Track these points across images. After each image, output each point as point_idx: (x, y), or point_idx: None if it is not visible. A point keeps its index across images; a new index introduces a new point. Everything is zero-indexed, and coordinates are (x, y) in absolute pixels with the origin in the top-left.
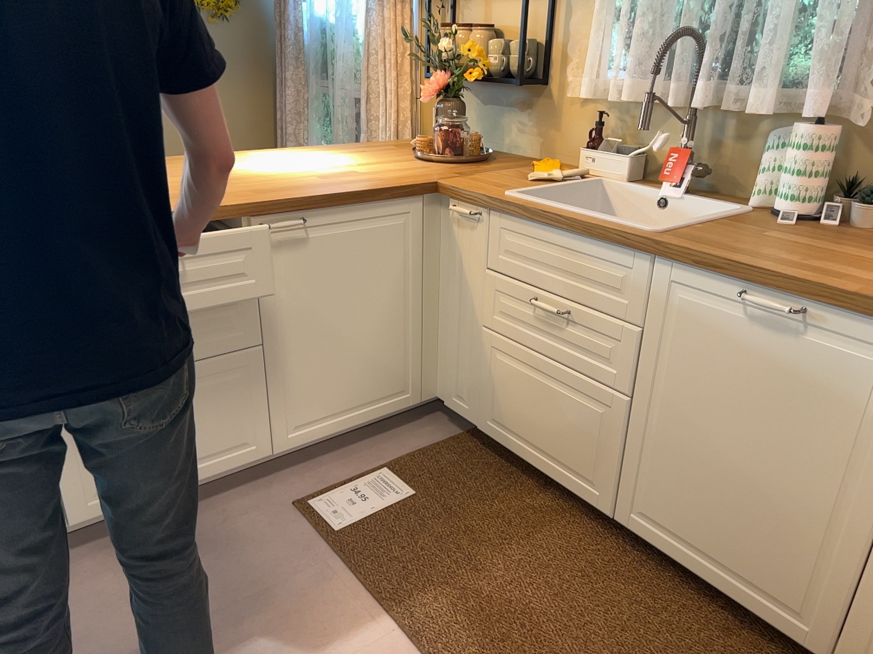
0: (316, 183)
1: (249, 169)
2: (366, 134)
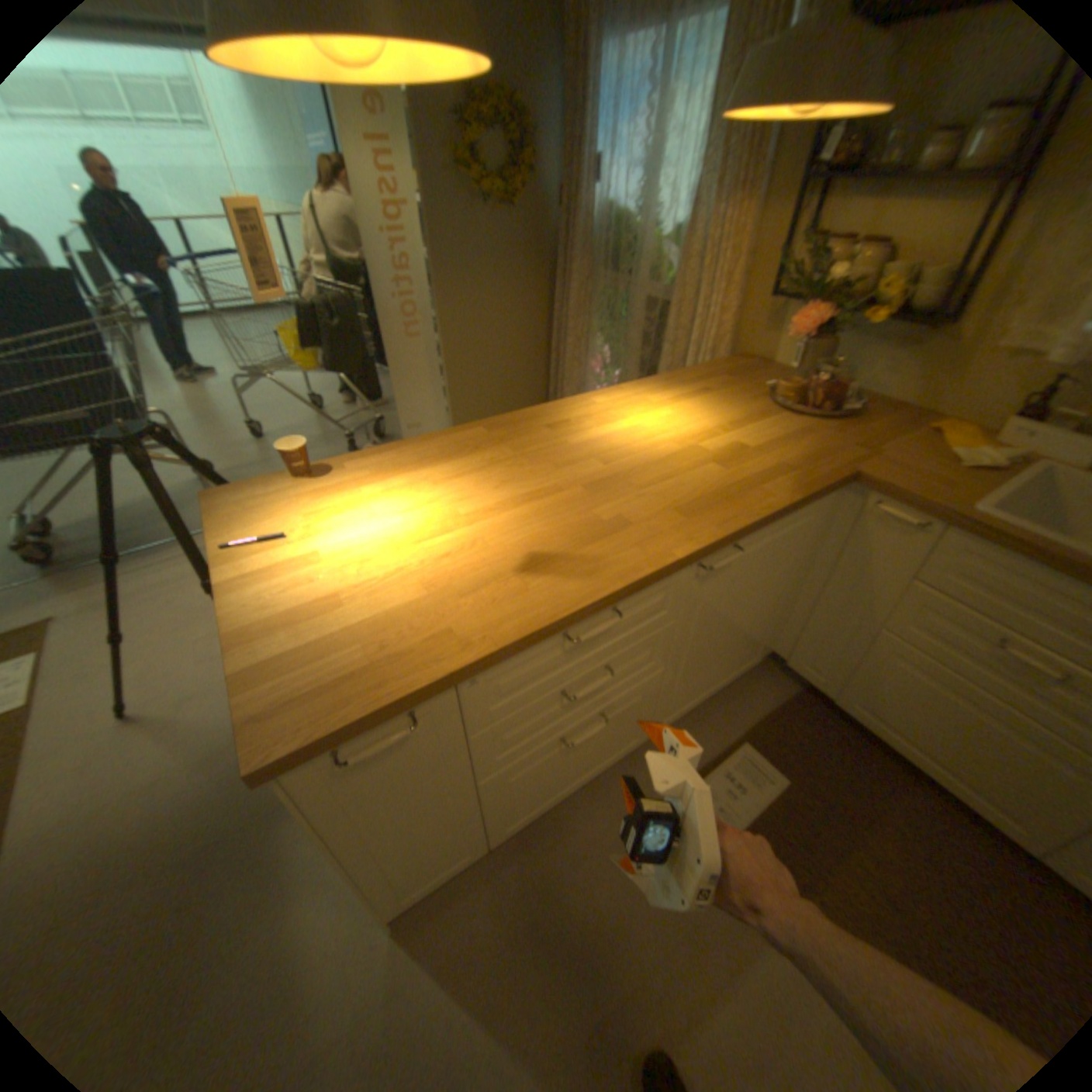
0: (727, 480)
1: (622, 441)
2: (670, 345)
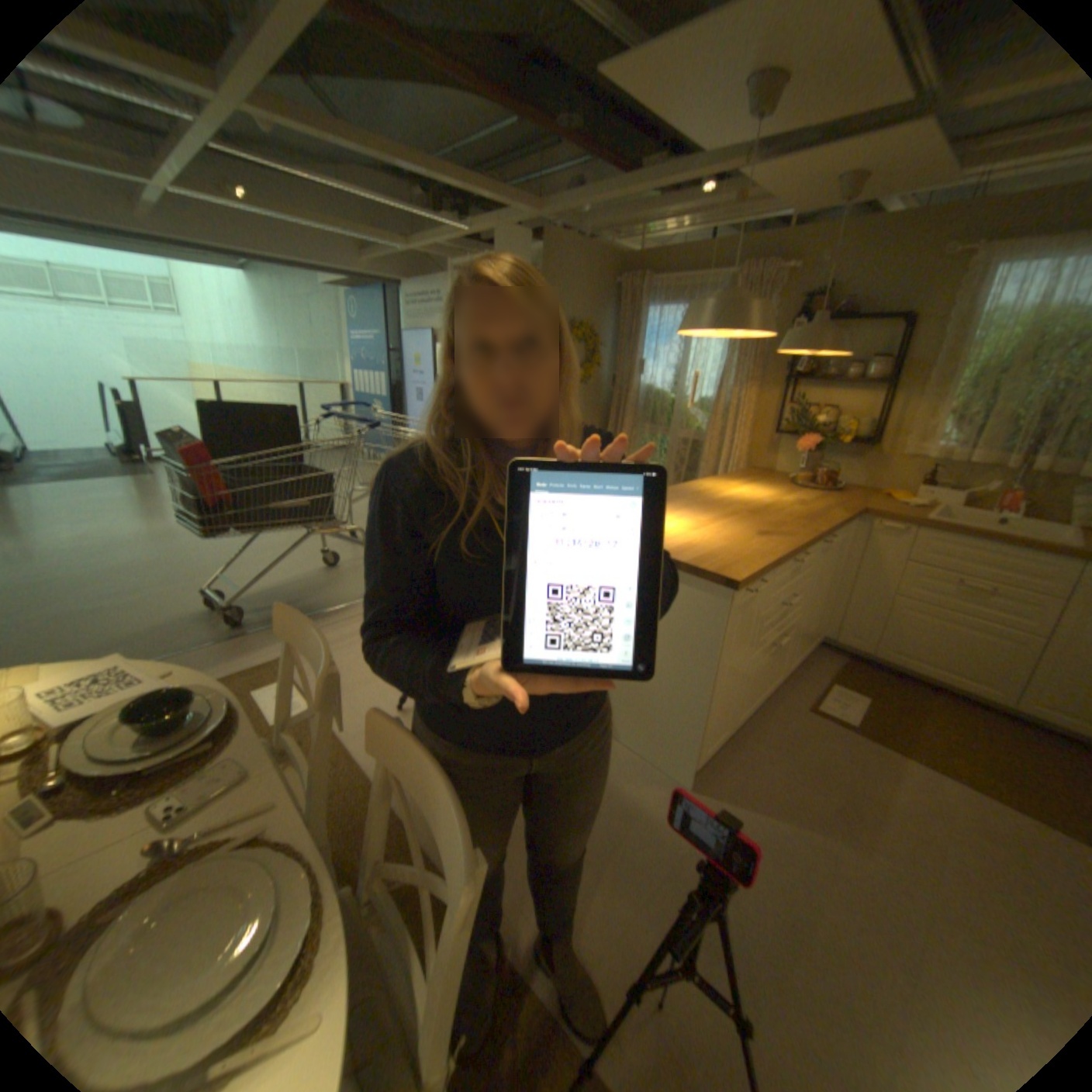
0: (811, 510)
1: (741, 498)
2: (706, 463)
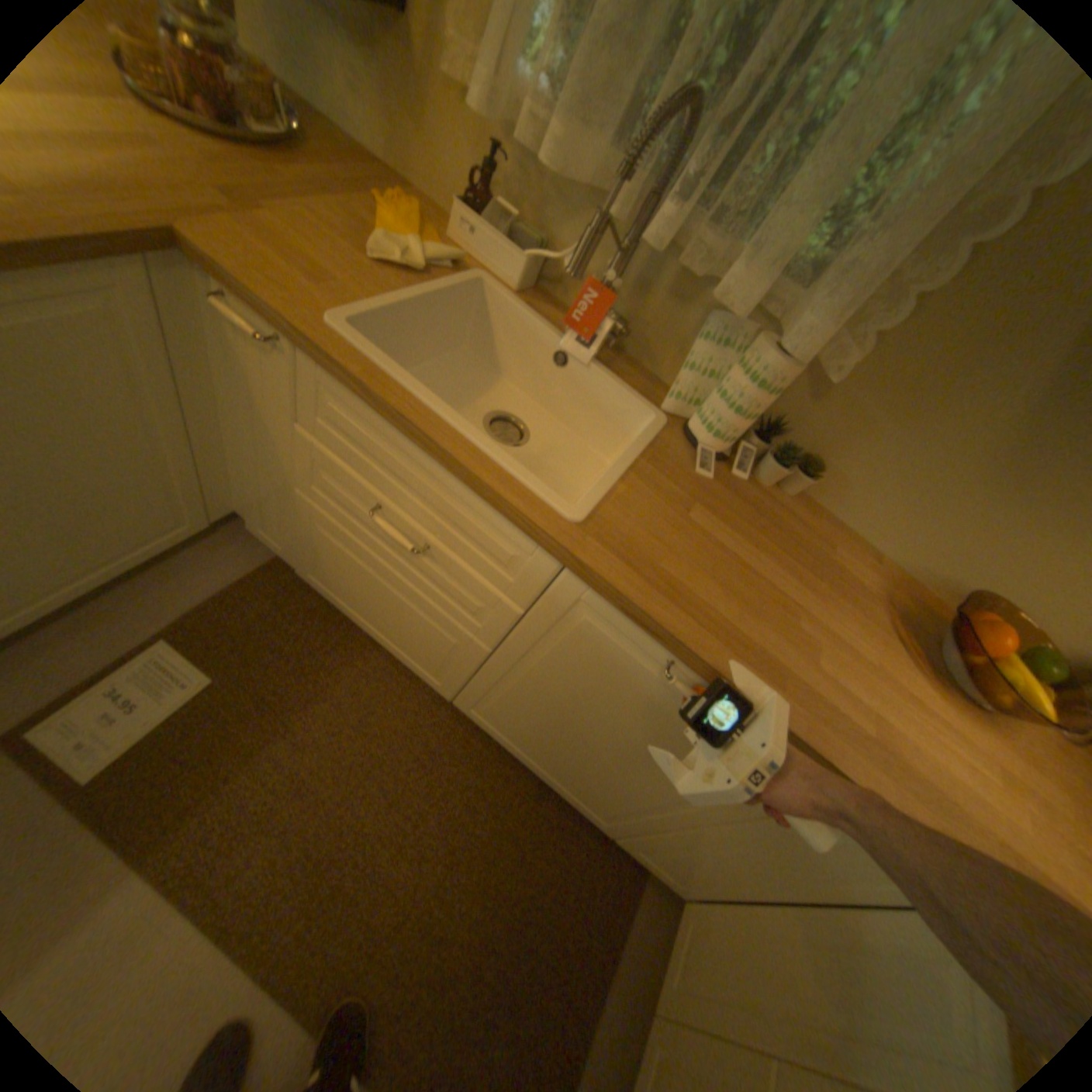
0: None
1: None
2: None
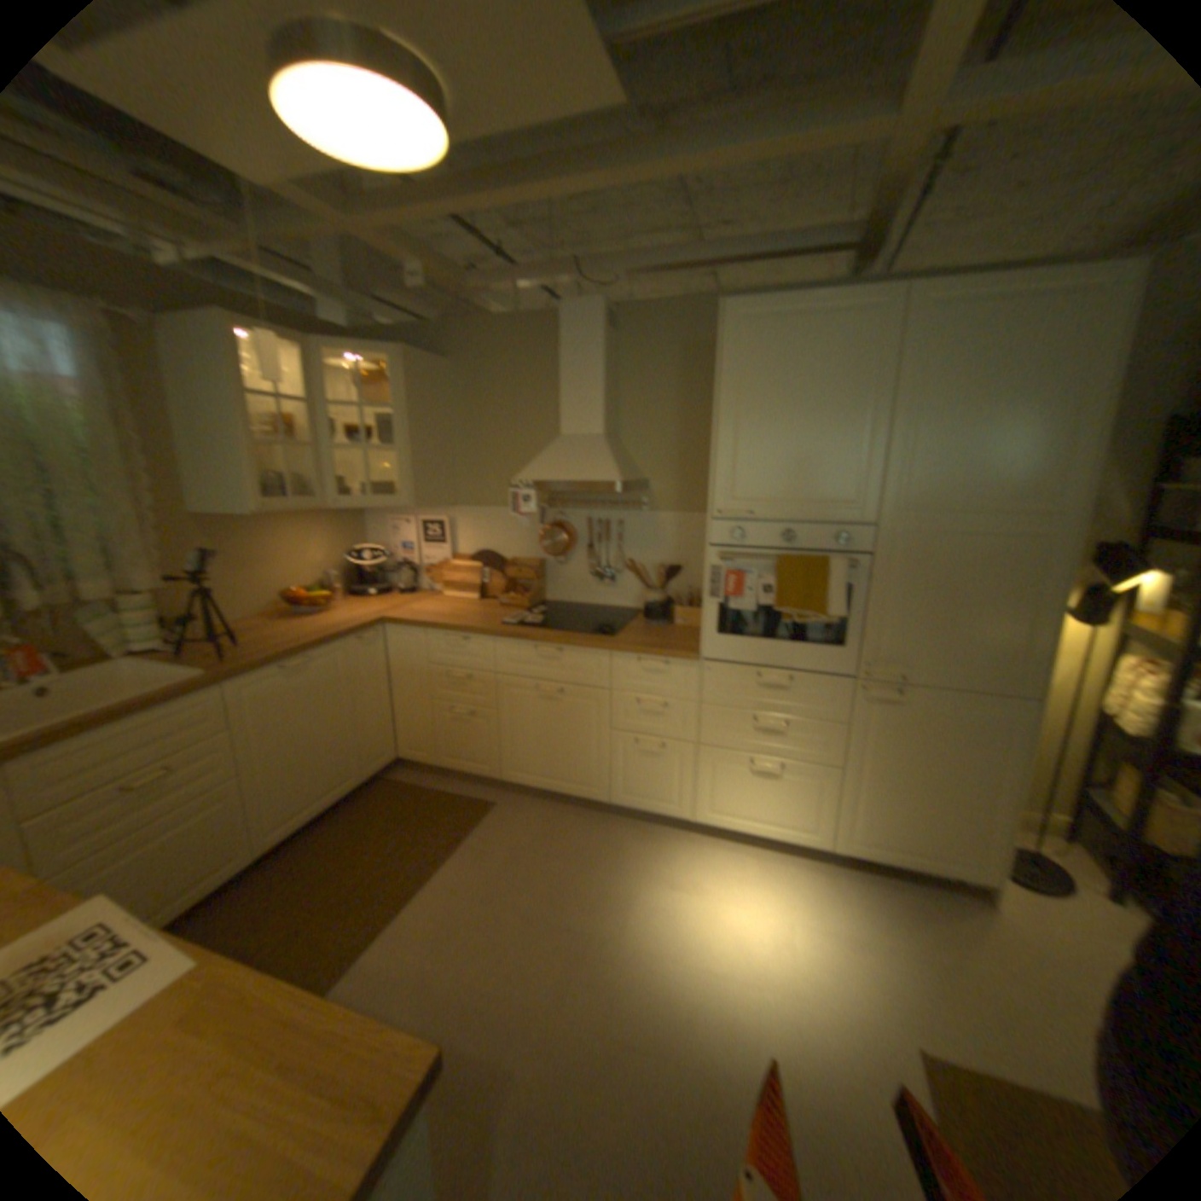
0: None
1: None
2: None
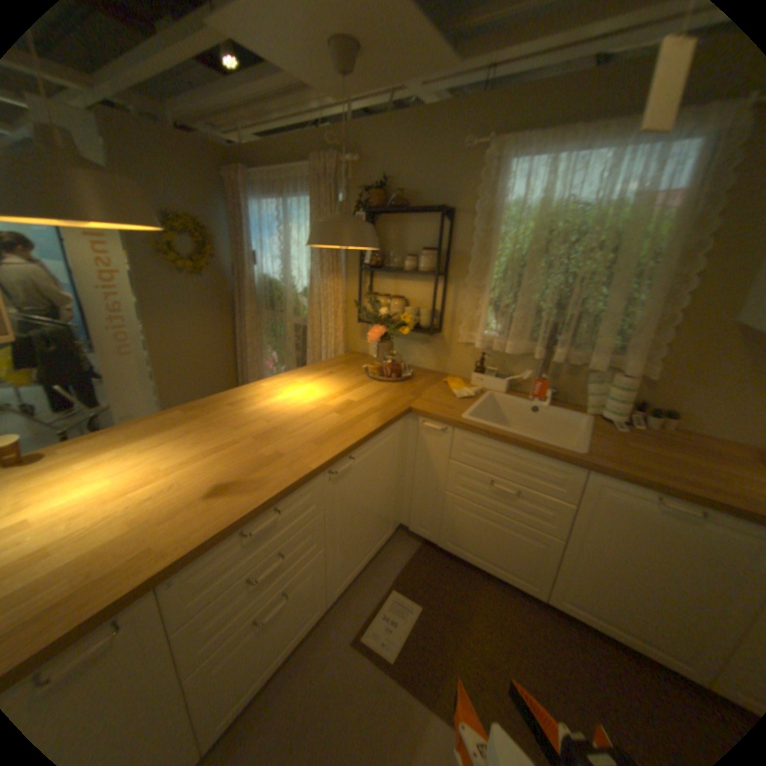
0: (343, 421)
1: (281, 407)
2: (312, 349)
